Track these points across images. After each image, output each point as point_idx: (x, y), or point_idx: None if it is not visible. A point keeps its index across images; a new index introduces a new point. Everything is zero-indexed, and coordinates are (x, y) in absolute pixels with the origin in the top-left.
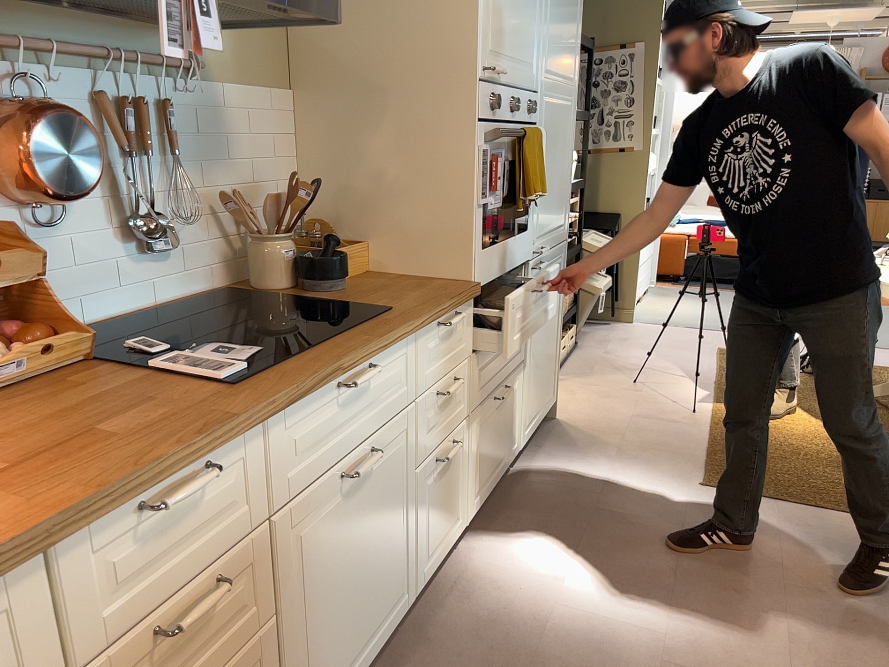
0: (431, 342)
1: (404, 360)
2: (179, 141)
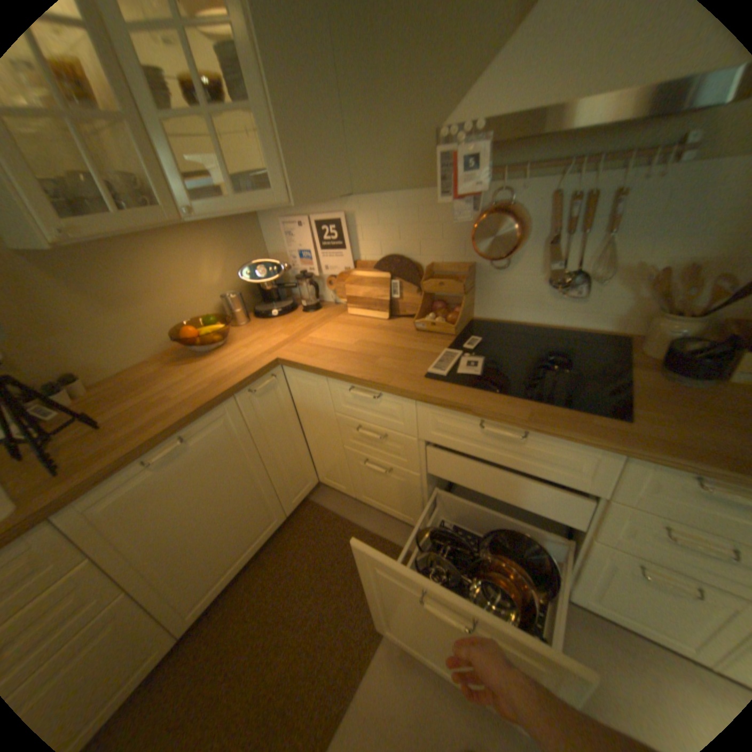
0: (677, 484)
1: (598, 462)
2: (632, 219)
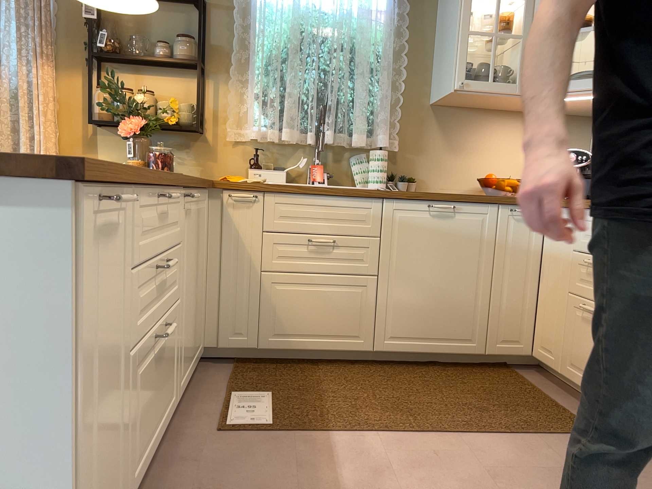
0: None
1: None
2: None
